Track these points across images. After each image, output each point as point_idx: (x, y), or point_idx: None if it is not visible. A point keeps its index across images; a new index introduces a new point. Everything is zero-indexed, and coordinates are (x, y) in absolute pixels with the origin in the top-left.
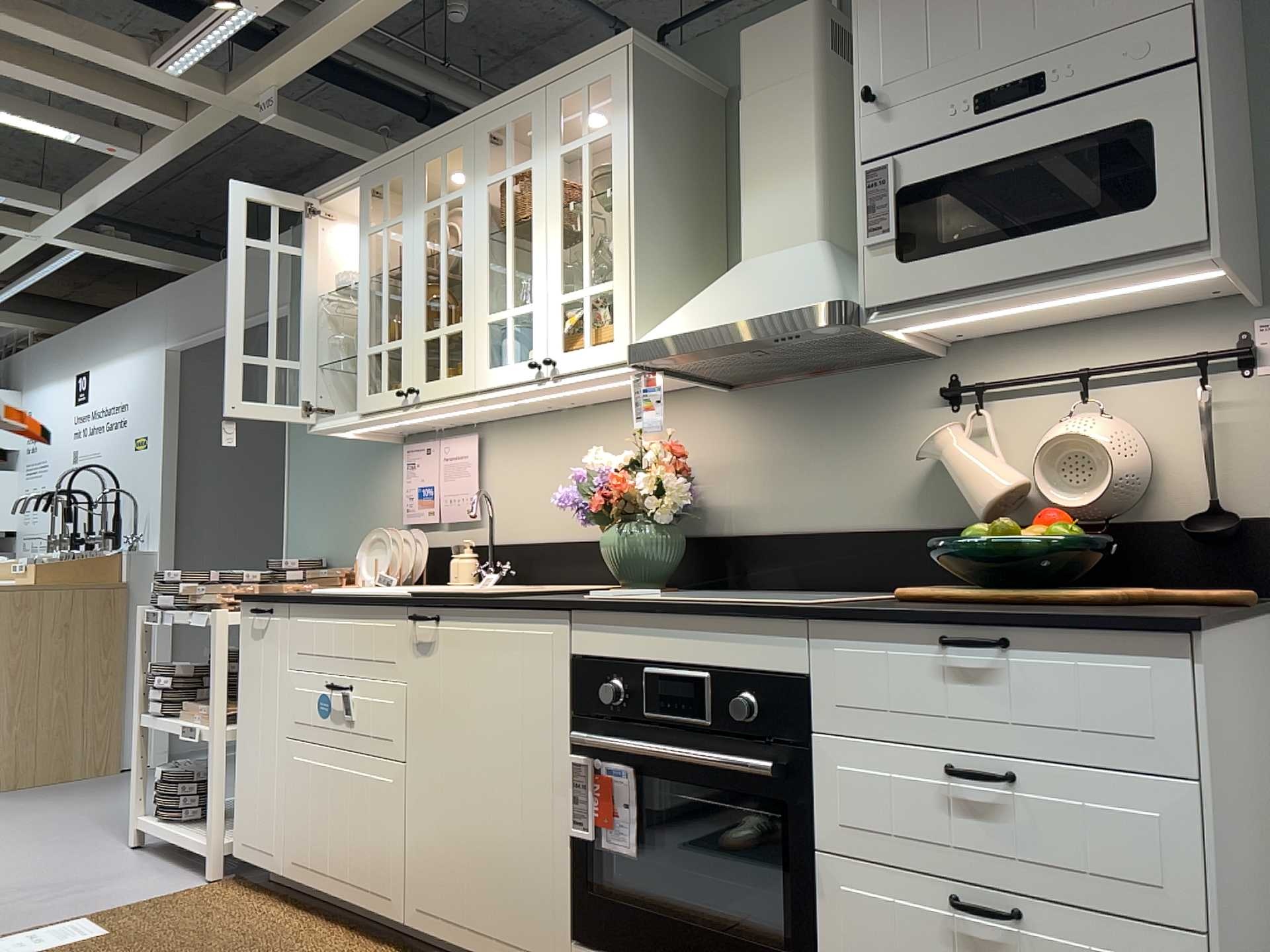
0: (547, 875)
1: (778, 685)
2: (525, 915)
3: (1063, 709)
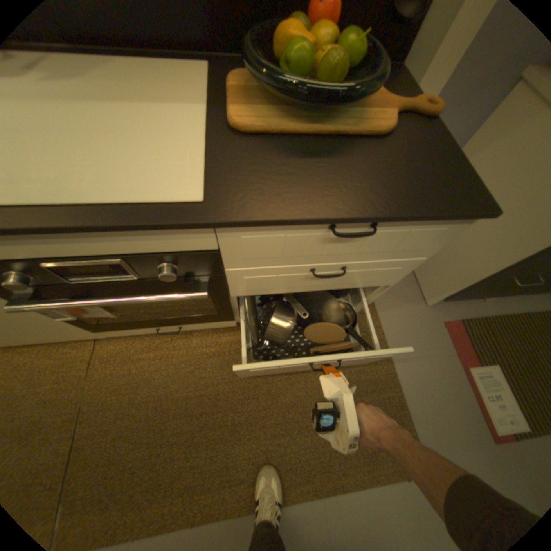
0: (52, 327)
1: (190, 255)
2: (51, 335)
3: (386, 246)
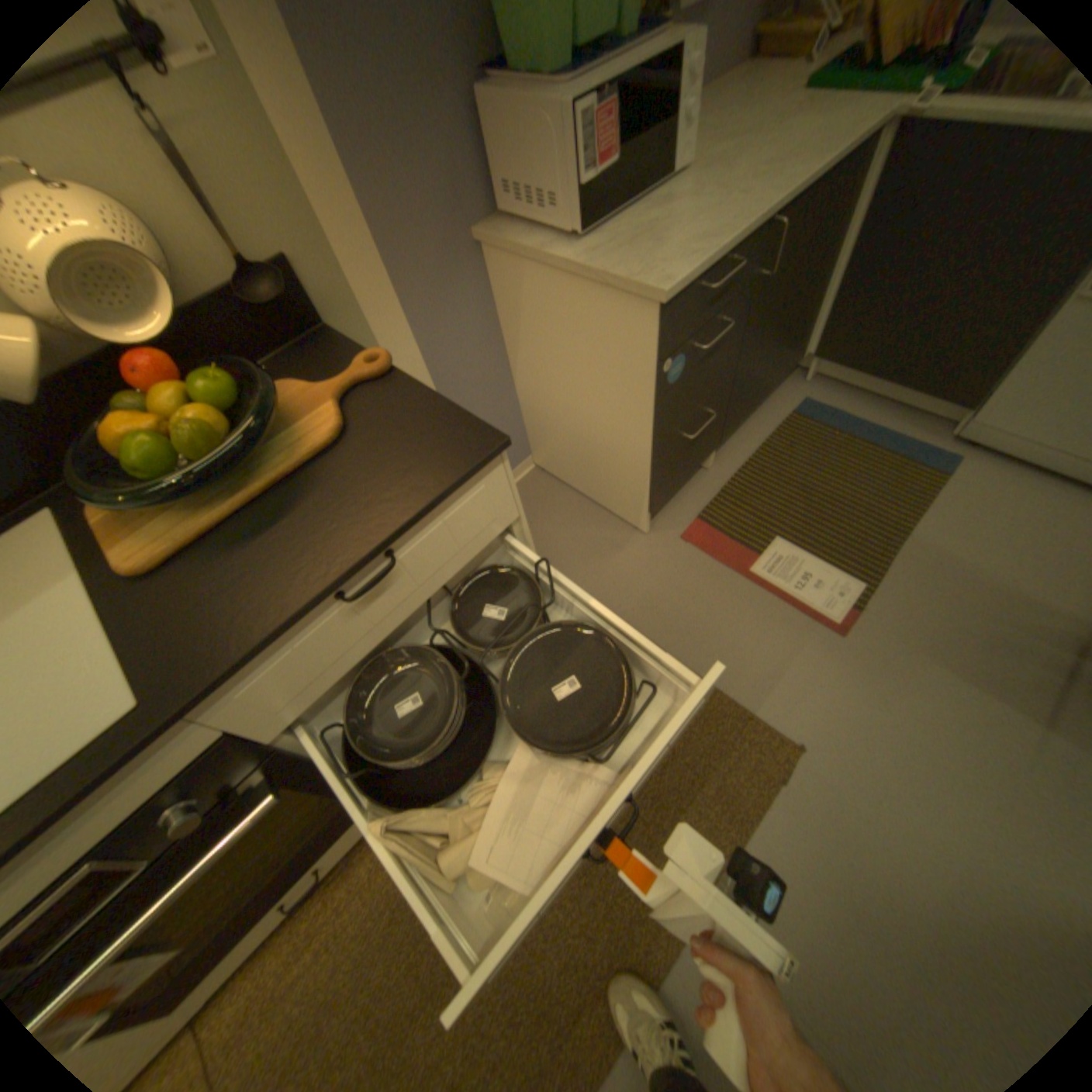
0: None
1: (191, 773)
2: None
3: (443, 552)
